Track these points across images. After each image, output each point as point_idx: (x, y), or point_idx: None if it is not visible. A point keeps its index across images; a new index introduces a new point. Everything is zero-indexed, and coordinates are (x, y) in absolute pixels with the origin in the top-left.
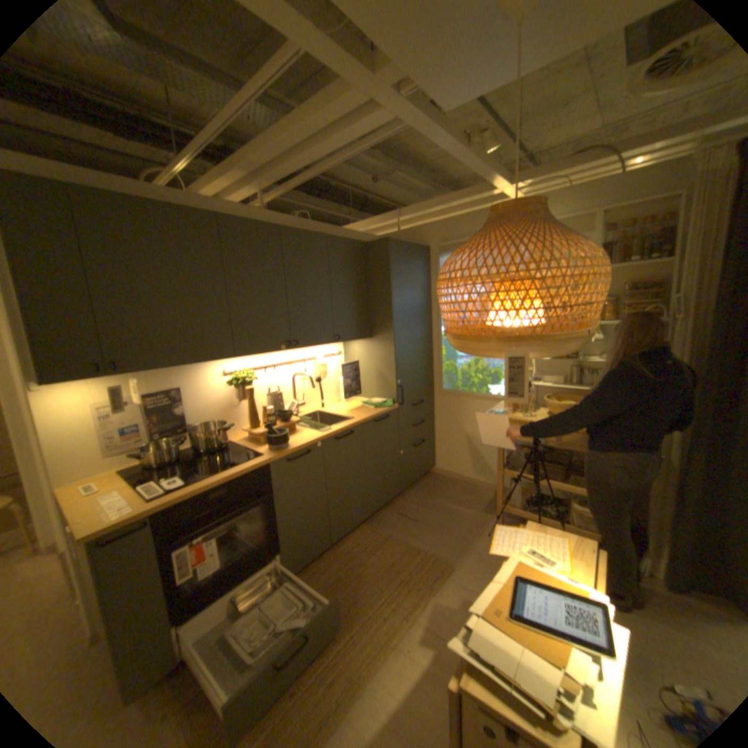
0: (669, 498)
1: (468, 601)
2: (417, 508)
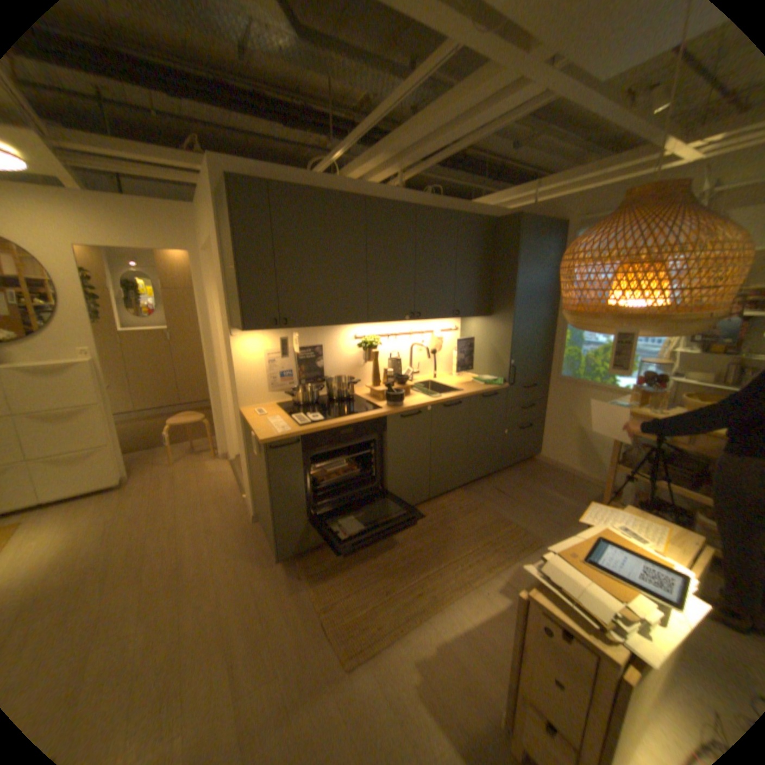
0: None
1: None
2: (515, 487)
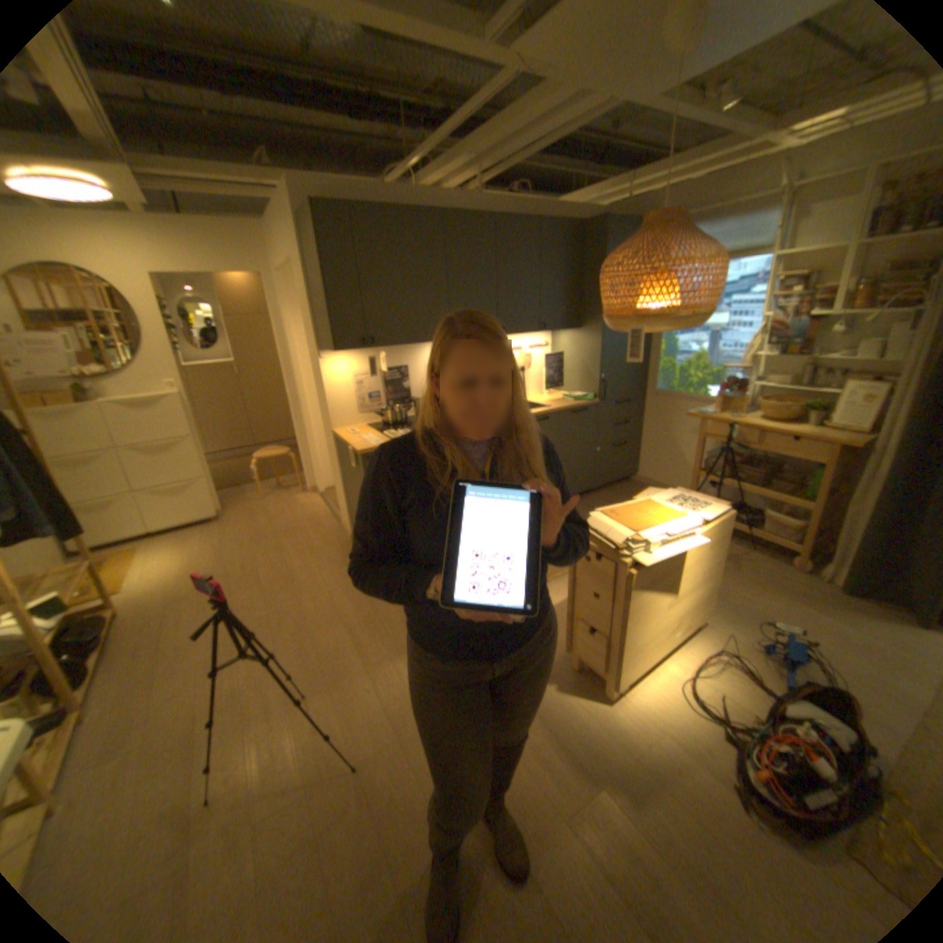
0: (868, 507)
1: None
2: (605, 504)
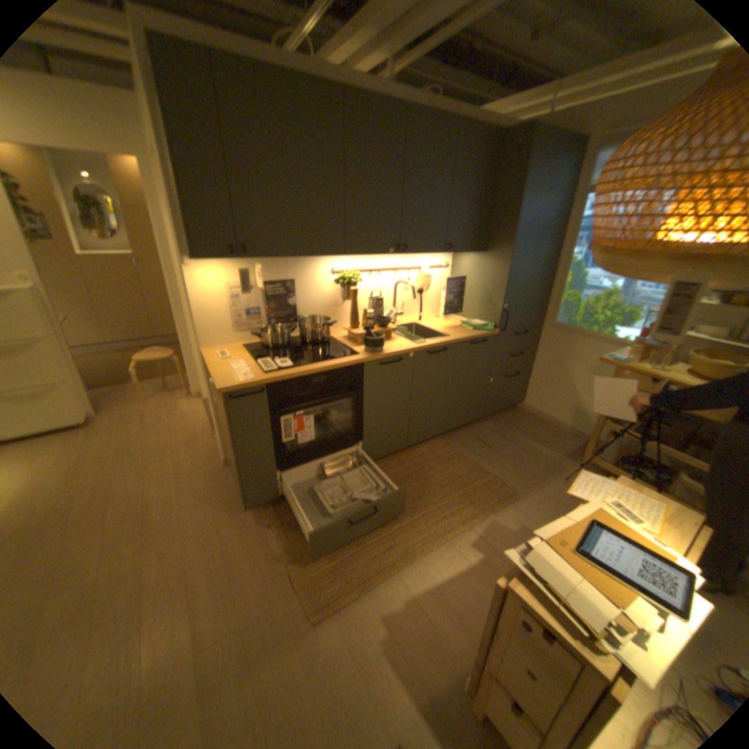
0: None
1: (527, 528)
2: (494, 436)
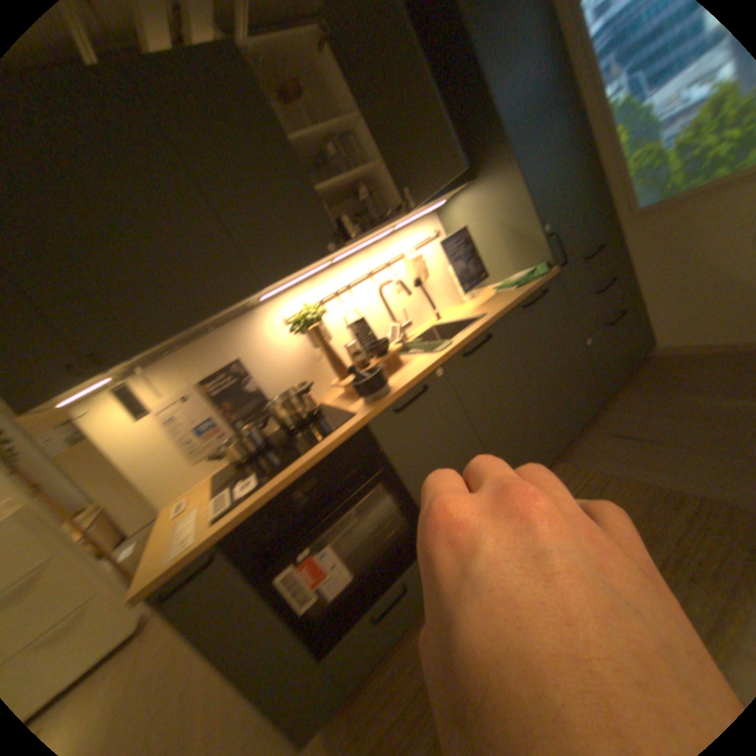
0: None
1: None
2: (647, 418)
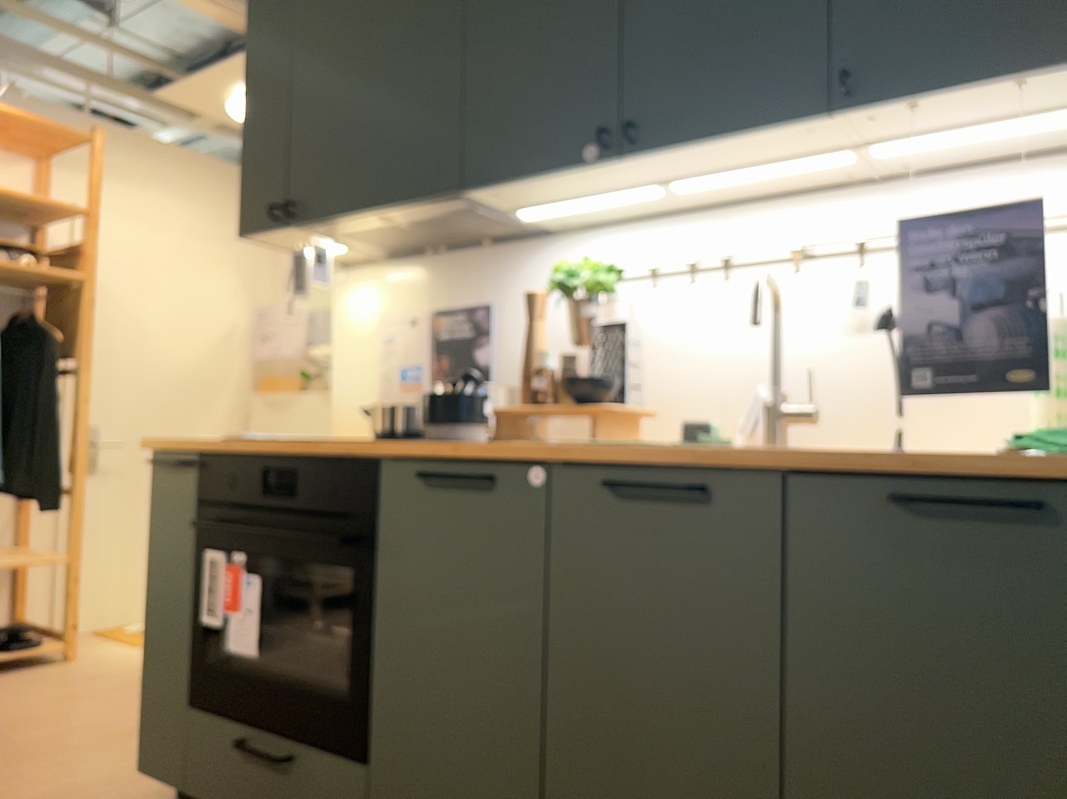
0: None
1: None
2: None
